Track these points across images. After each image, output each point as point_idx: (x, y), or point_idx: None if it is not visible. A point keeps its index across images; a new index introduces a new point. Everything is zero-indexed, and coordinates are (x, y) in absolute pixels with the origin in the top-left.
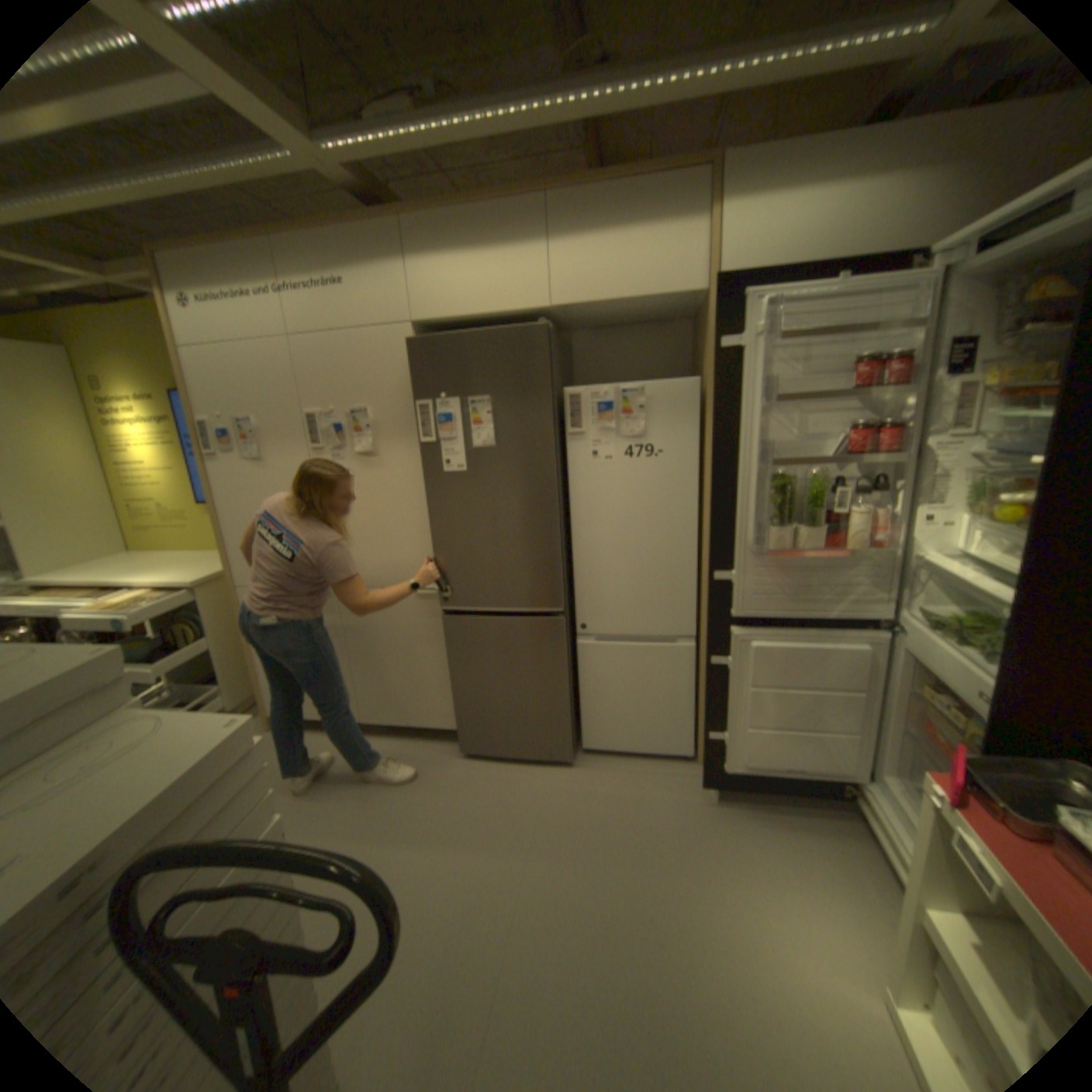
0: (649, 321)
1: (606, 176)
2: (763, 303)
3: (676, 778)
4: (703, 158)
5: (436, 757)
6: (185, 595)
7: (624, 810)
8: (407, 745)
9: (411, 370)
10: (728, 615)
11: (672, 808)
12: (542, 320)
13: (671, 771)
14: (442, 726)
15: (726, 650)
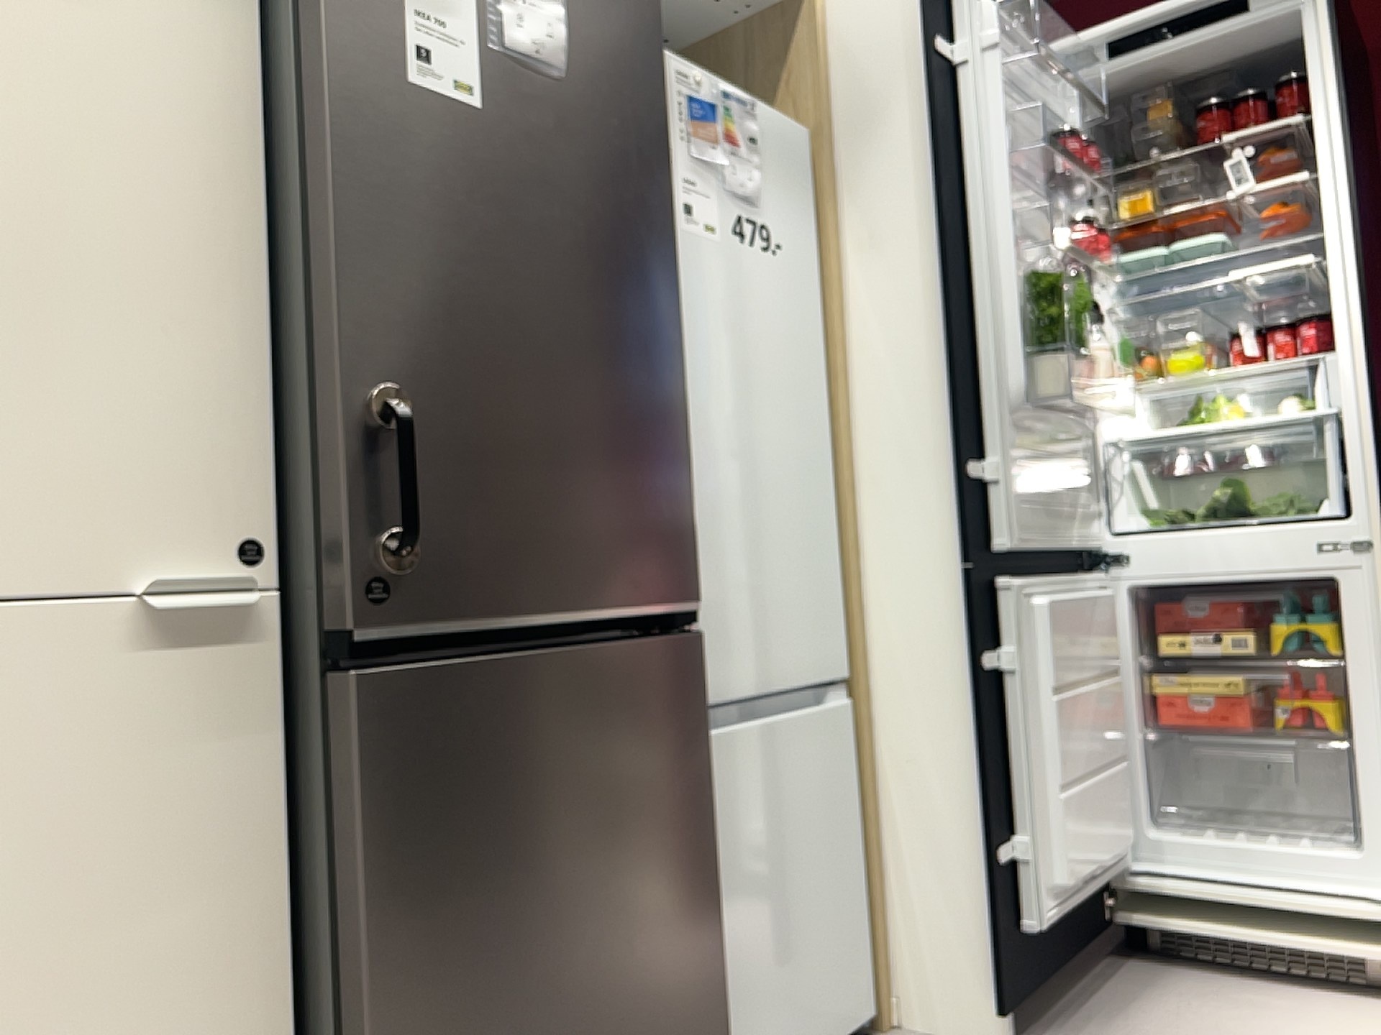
0: None
1: None
2: (982, 5)
3: None
4: None
5: None
6: None
7: None
8: None
9: None
10: (990, 553)
11: None
12: None
13: None
14: None
15: (996, 634)
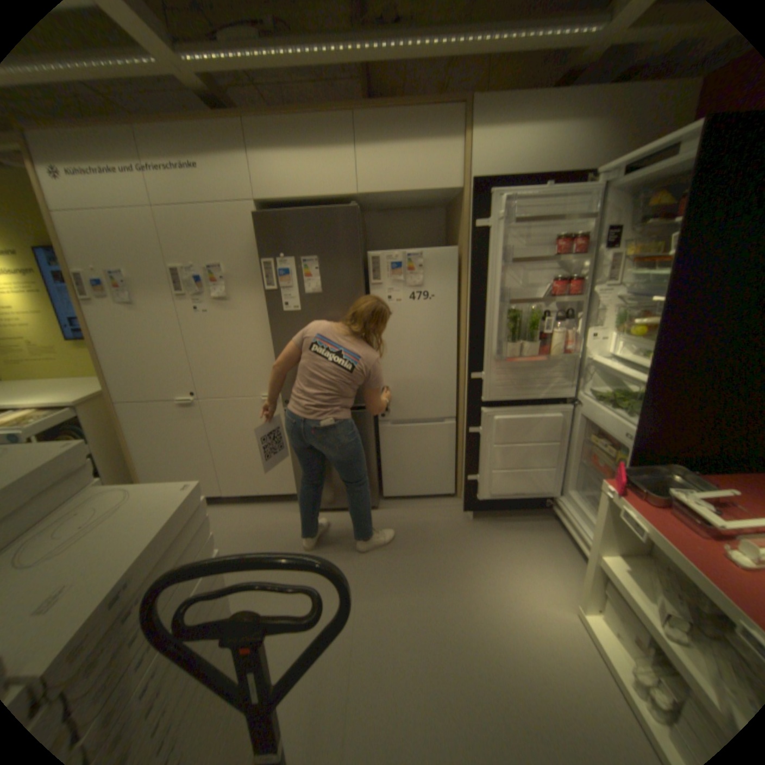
0: (417, 207)
1: (396, 103)
2: (503, 199)
3: (445, 508)
4: (461, 98)
5: (281, 513)
6: (68, 411)
7: (415, 531)
8: (259, 507)
9: (255, 236)
10: (479, 400)
11: (445, 526)
12: (353, 203)
13: (441, 504)
14: (284, 492)
15: (478, 423)
